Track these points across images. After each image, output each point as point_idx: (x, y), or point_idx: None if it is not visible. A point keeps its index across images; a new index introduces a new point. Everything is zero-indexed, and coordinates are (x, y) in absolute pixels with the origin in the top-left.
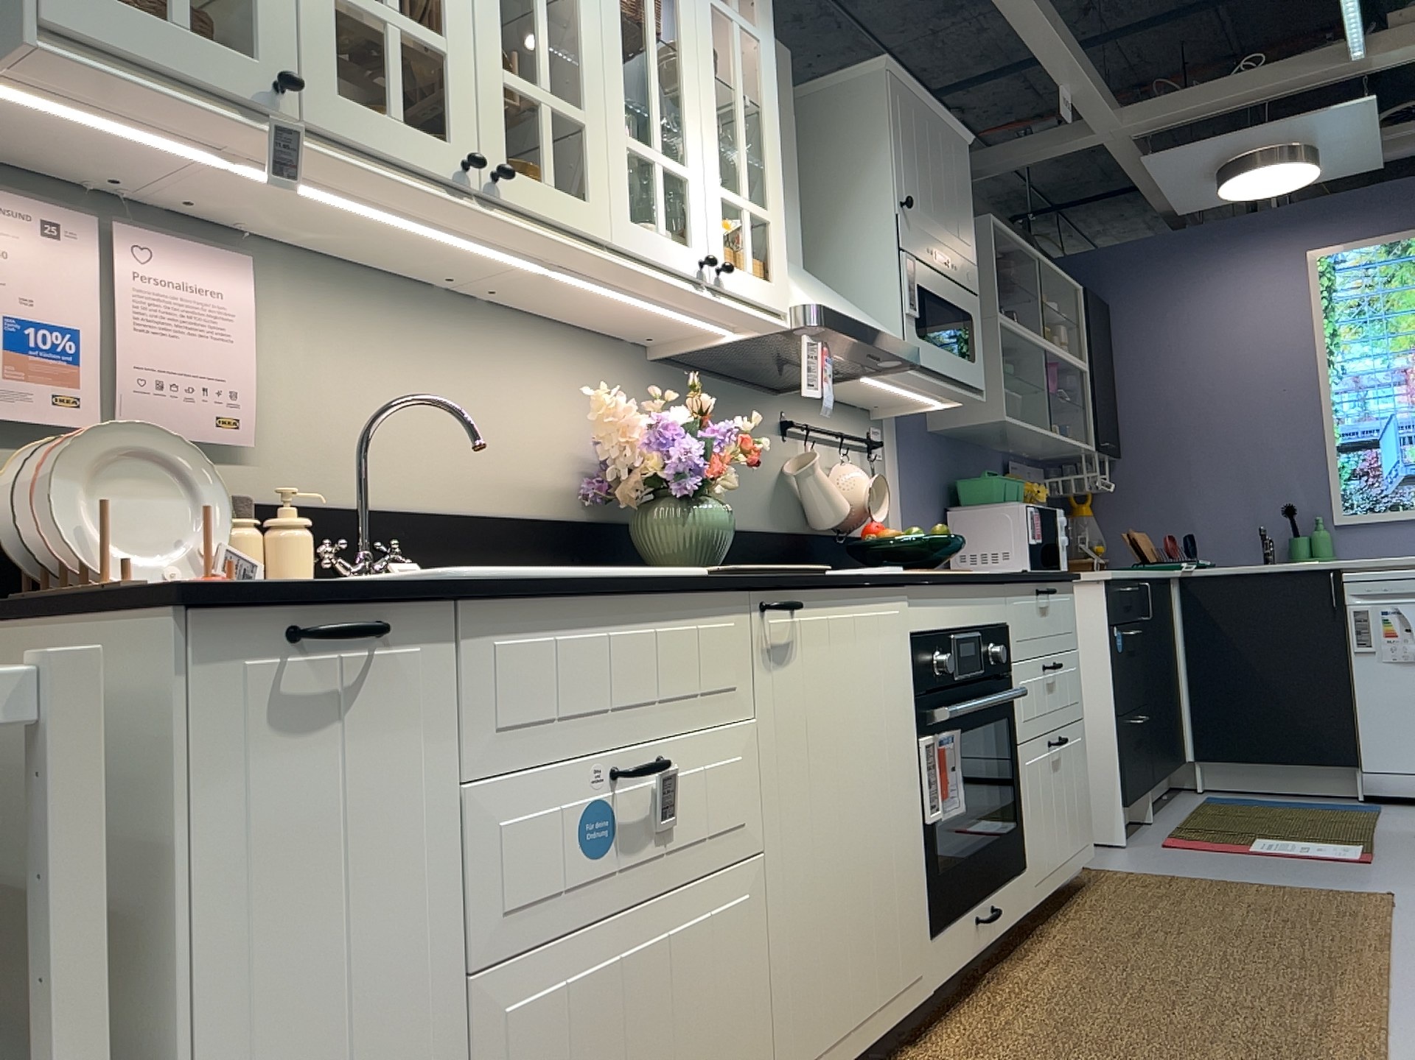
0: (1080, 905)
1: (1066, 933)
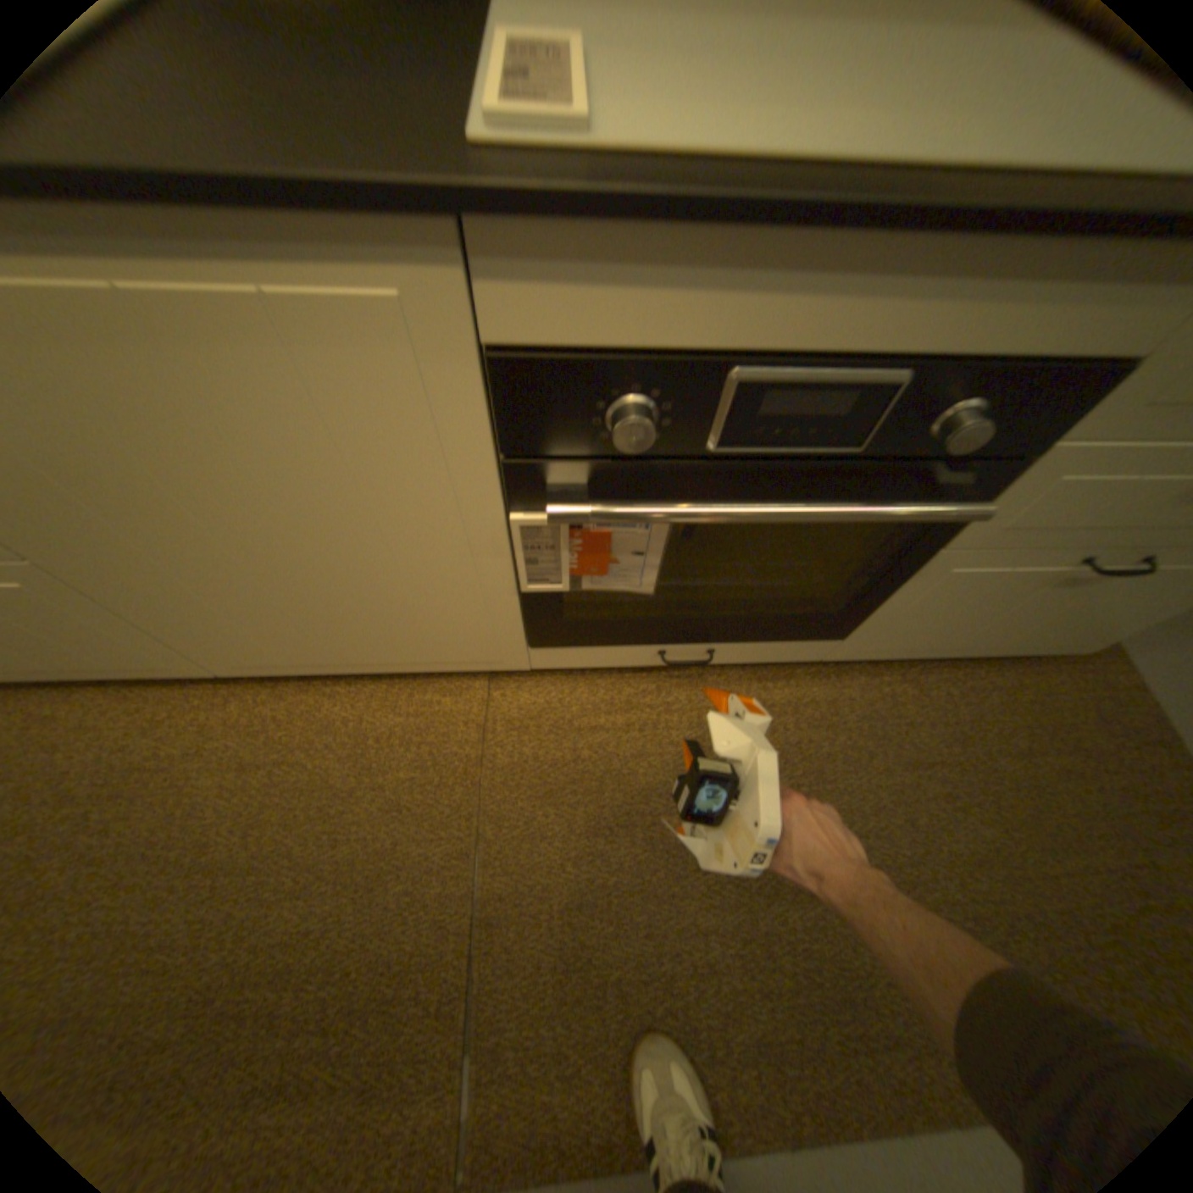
0: (962, 677)
1: (860, 695)
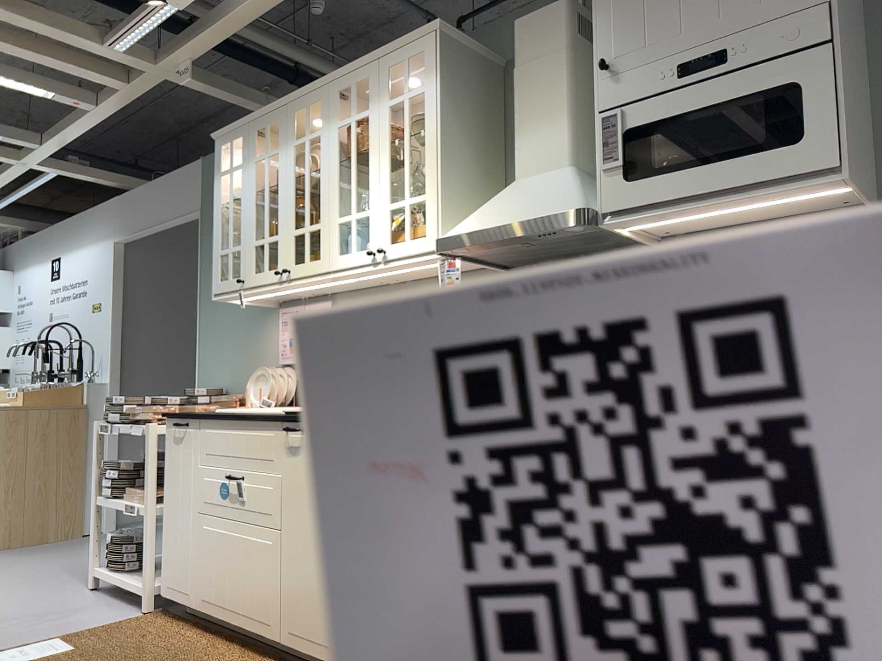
0: None
1: None
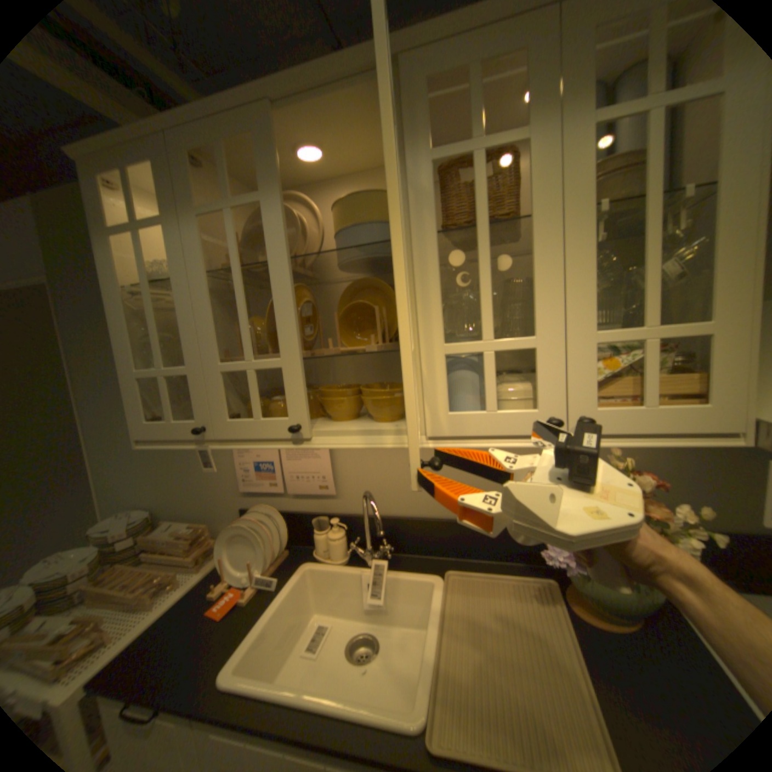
0: None
1: None
